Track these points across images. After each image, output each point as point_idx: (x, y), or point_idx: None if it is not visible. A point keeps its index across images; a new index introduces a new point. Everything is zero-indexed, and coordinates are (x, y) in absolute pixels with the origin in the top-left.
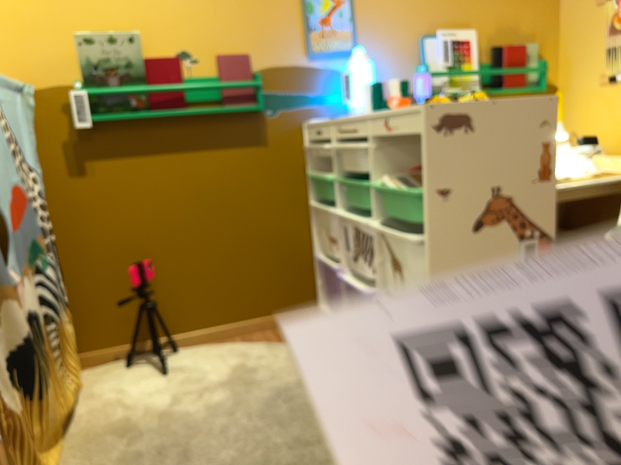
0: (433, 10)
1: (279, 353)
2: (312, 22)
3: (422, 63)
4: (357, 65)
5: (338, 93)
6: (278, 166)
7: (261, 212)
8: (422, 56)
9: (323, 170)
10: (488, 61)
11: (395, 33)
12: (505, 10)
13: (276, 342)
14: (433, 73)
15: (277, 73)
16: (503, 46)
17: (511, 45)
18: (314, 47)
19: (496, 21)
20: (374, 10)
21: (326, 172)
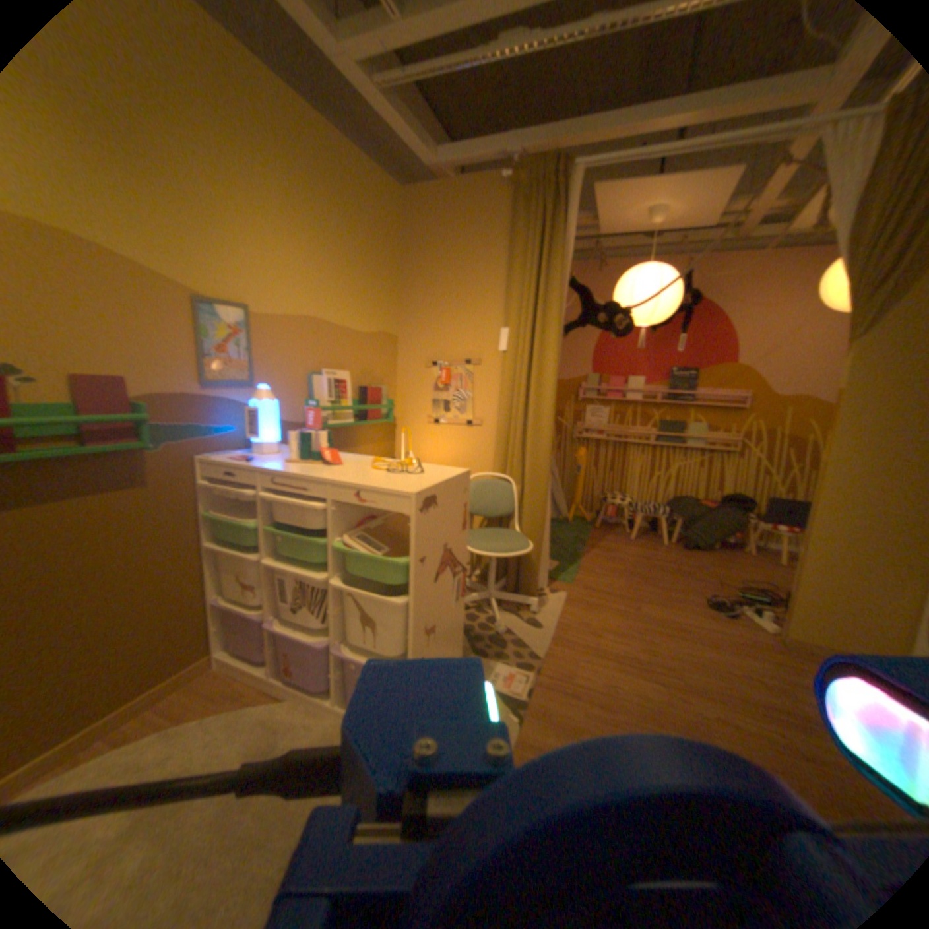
0: (318, 351)
1: (191, 742)
2: (206, 348)
3: (309, 396)
4: (265, 402)
5: (233, 424)
6: (161, 509)
7: (136, 570)
8: (309, 390)
9: (220, 507)
10: (355, 397)
11: (288, 368)
12: (365, 358)
13: (170, 725)
14: (320, 406)
15: (161, 400)
16: (366, 387)
17: (372, 387)
18: (208, 374)
19: (360, 366)
20: (270, 344)
21: (228, 511)
